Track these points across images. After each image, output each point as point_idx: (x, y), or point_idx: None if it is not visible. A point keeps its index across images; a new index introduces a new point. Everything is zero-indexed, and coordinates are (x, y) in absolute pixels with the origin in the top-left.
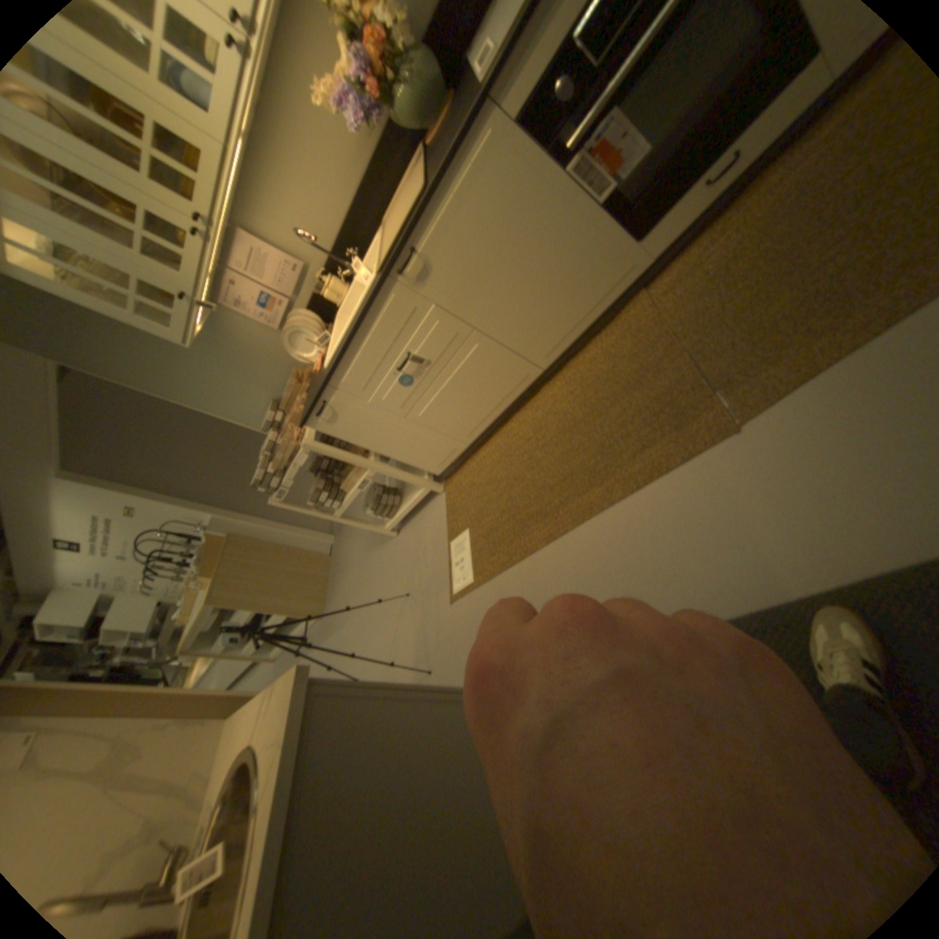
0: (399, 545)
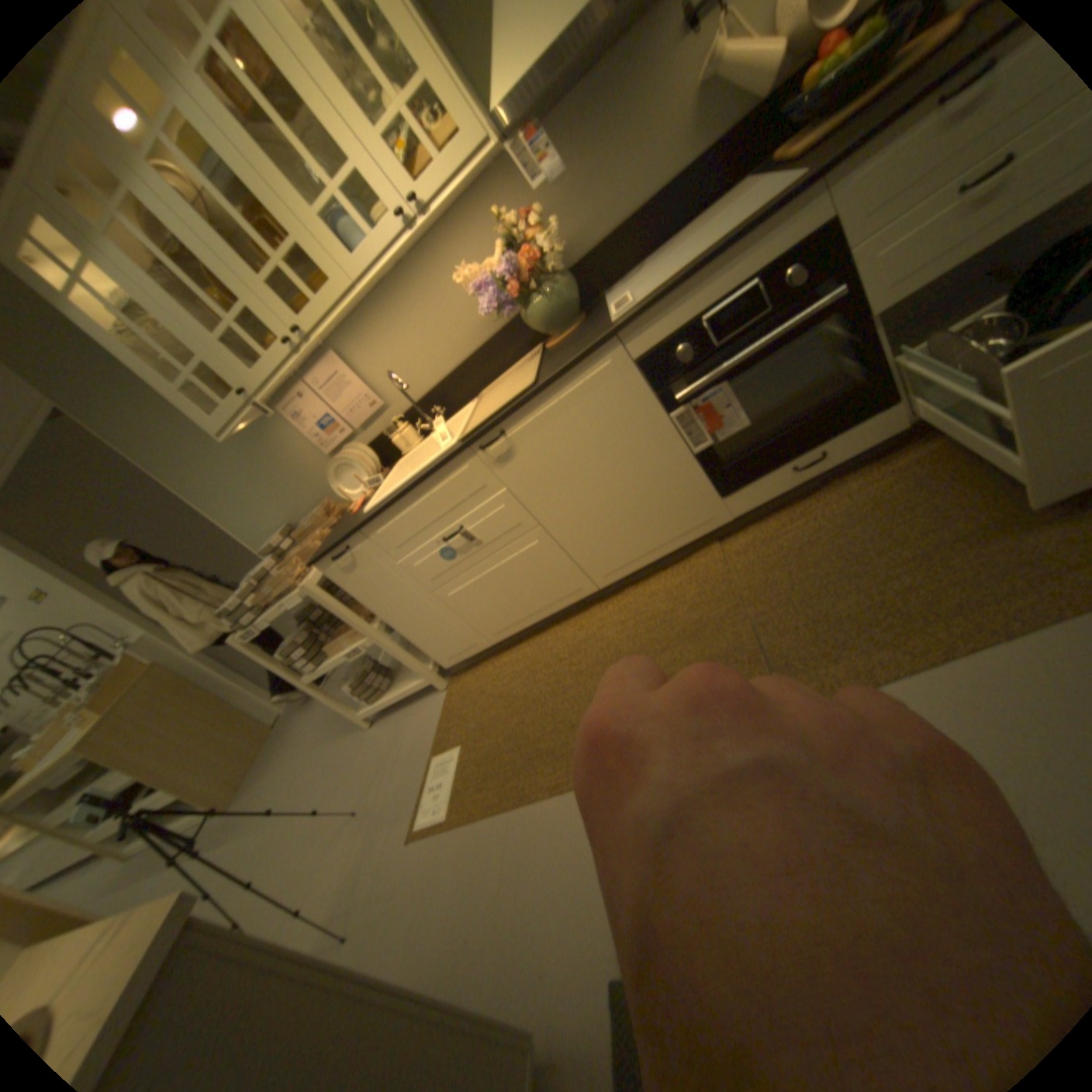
0: (366, 741)
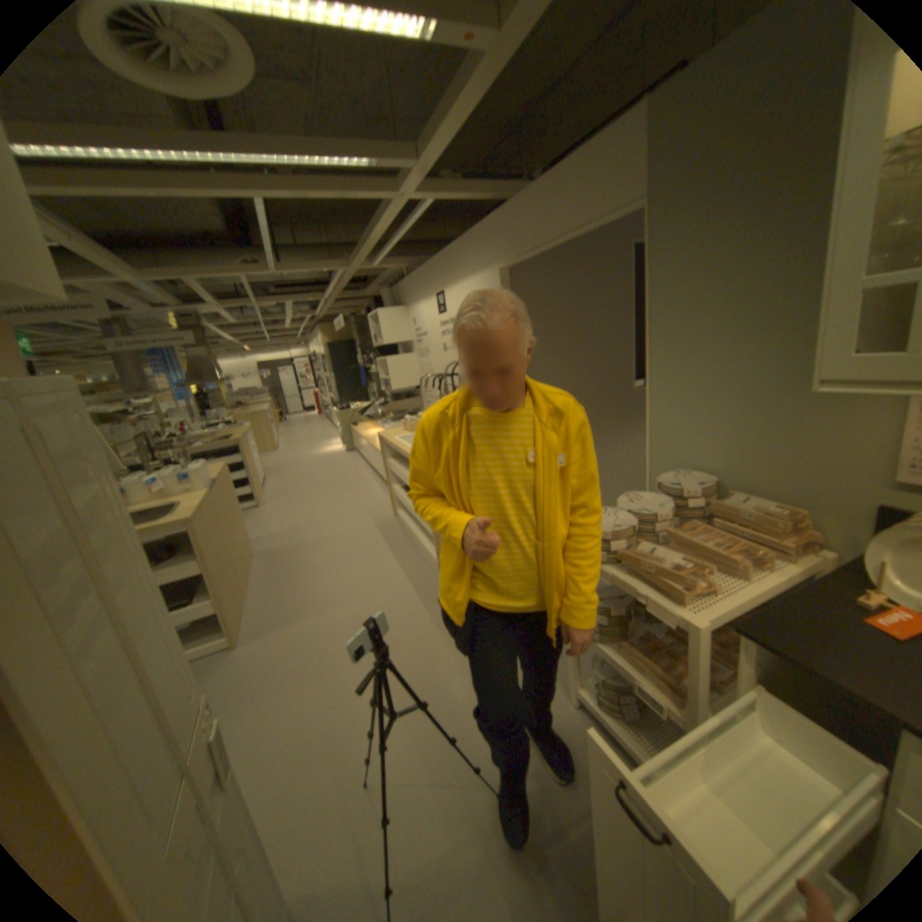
0: (561, 718)
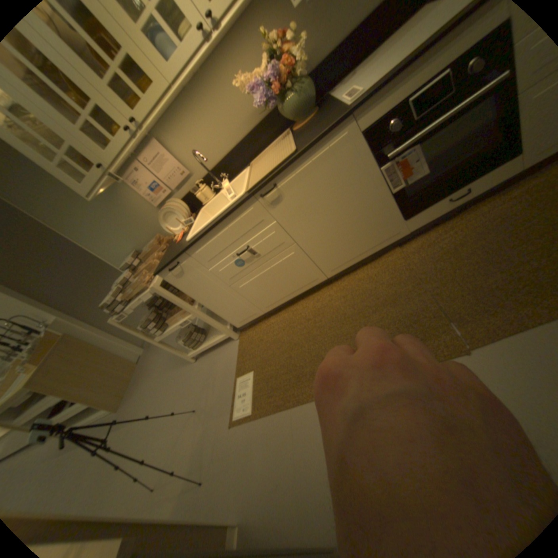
0: (194, 369)
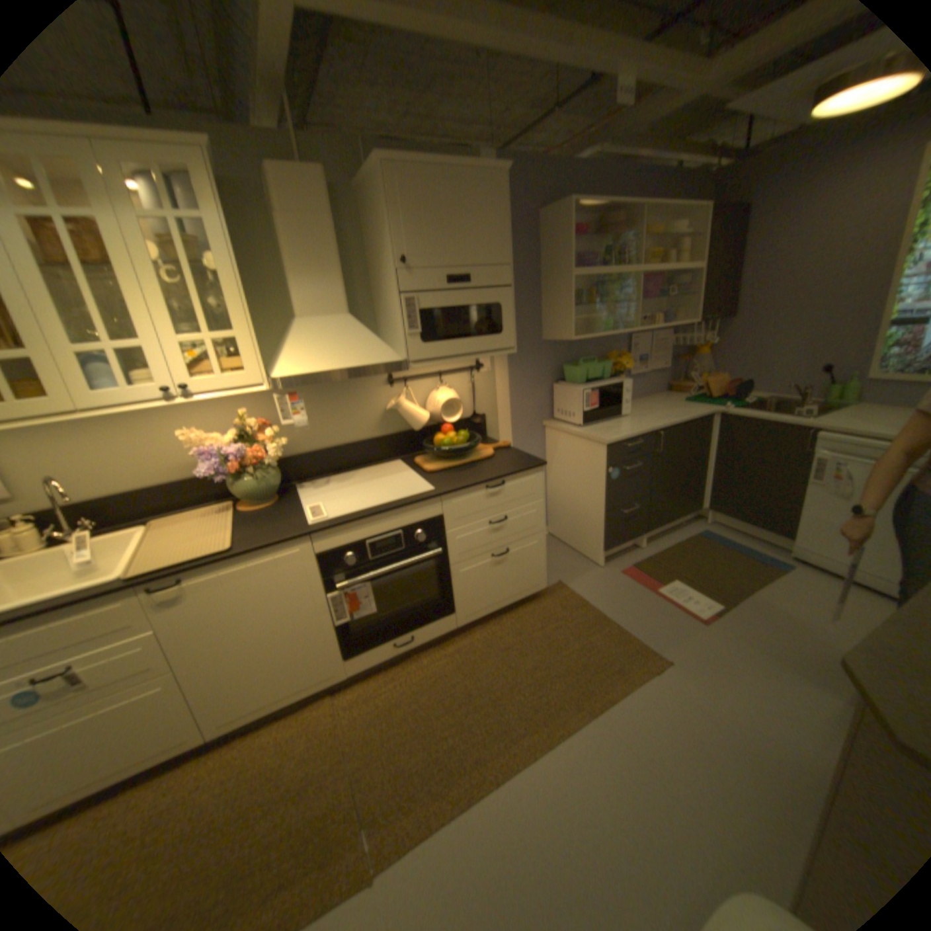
0: None
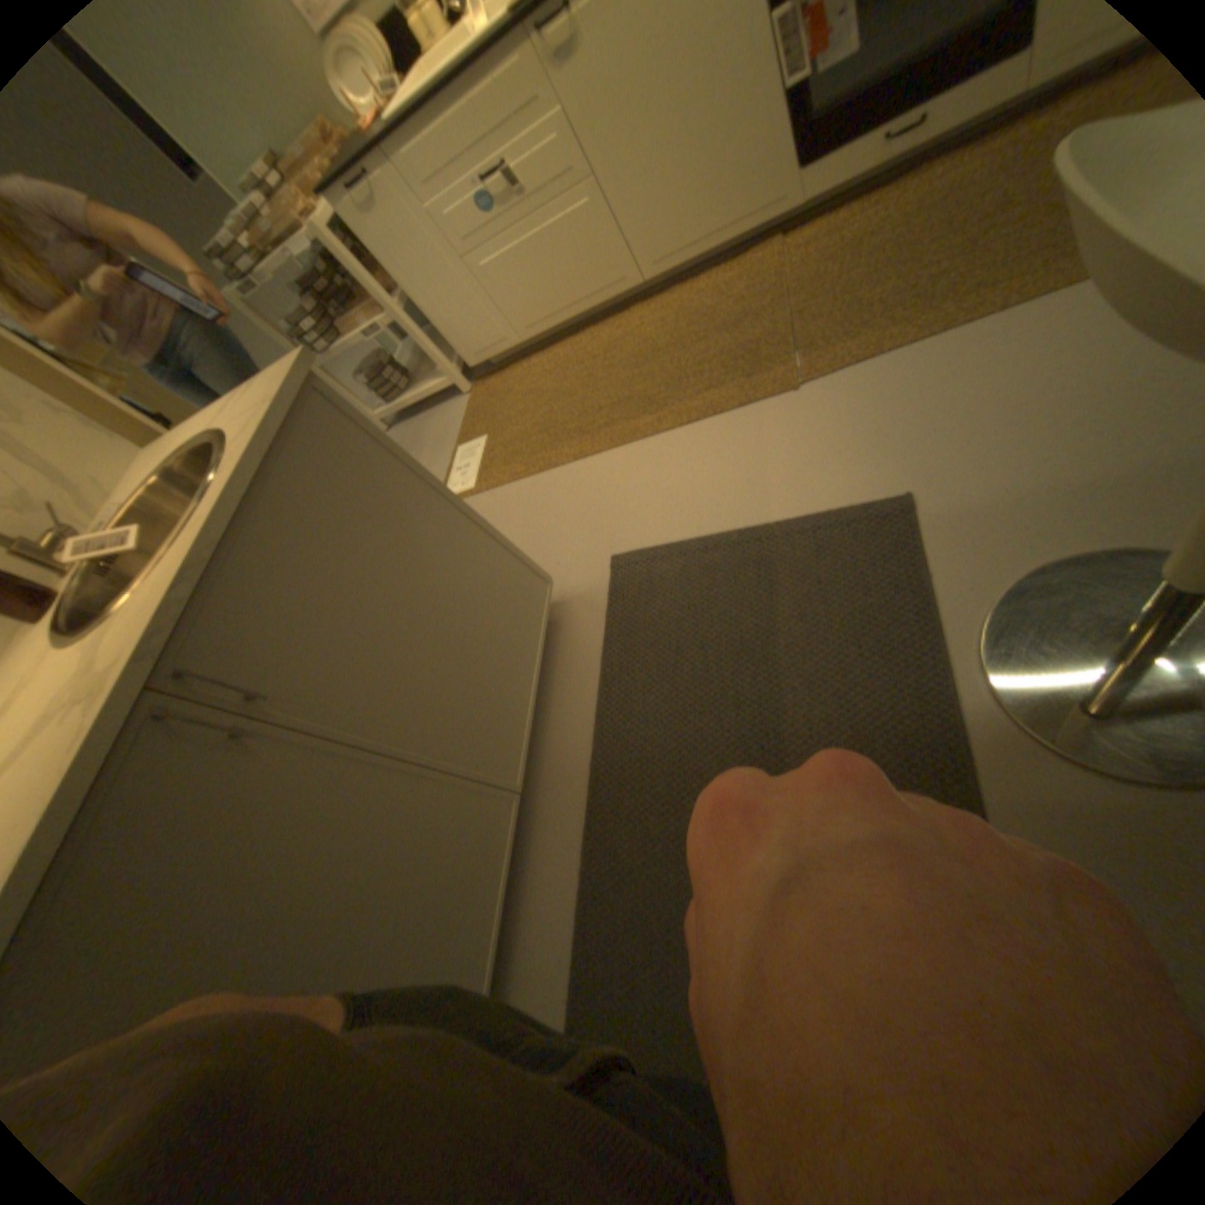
0: None
